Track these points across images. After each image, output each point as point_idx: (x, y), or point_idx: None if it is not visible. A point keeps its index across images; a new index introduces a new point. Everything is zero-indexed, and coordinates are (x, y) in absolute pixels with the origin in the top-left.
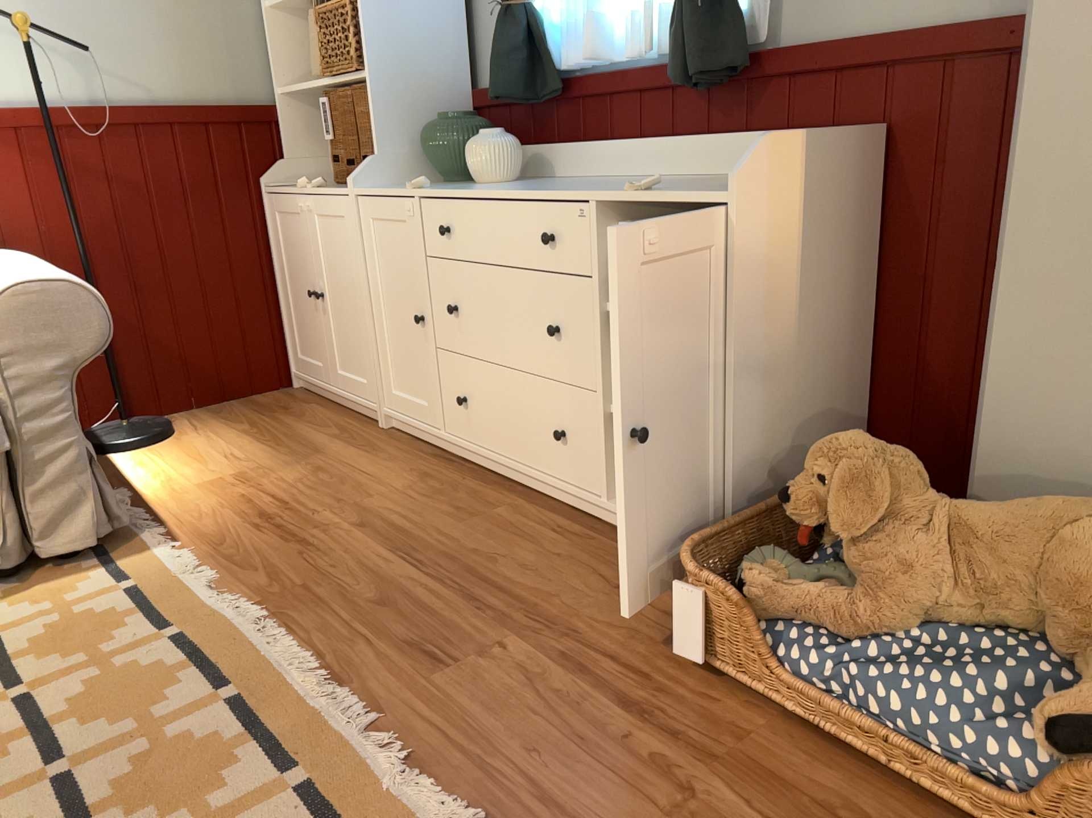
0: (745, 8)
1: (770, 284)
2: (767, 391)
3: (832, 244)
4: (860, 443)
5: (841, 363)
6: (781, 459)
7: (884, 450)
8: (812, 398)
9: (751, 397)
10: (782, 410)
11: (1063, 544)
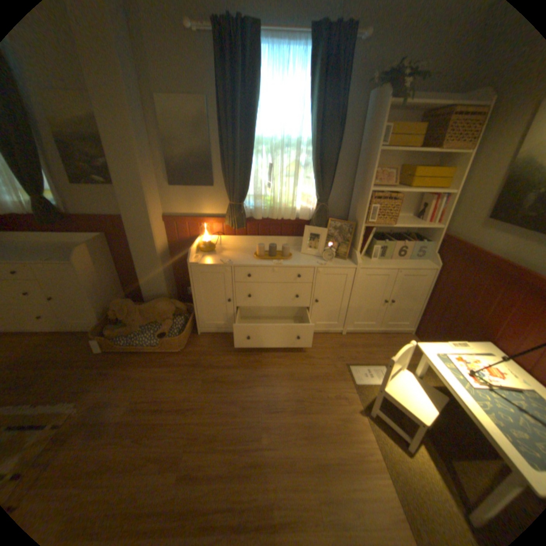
0: (56, 204)
1: (88, 275)
2: (96, 295)
3: (100, 260)
4: (119, 302)
5: (112, 281)
6: (104, 305)
7: (123, 302)
8: (107, 291)
9: (92, 298)
10: (101, 296)
11: (155, 309)
